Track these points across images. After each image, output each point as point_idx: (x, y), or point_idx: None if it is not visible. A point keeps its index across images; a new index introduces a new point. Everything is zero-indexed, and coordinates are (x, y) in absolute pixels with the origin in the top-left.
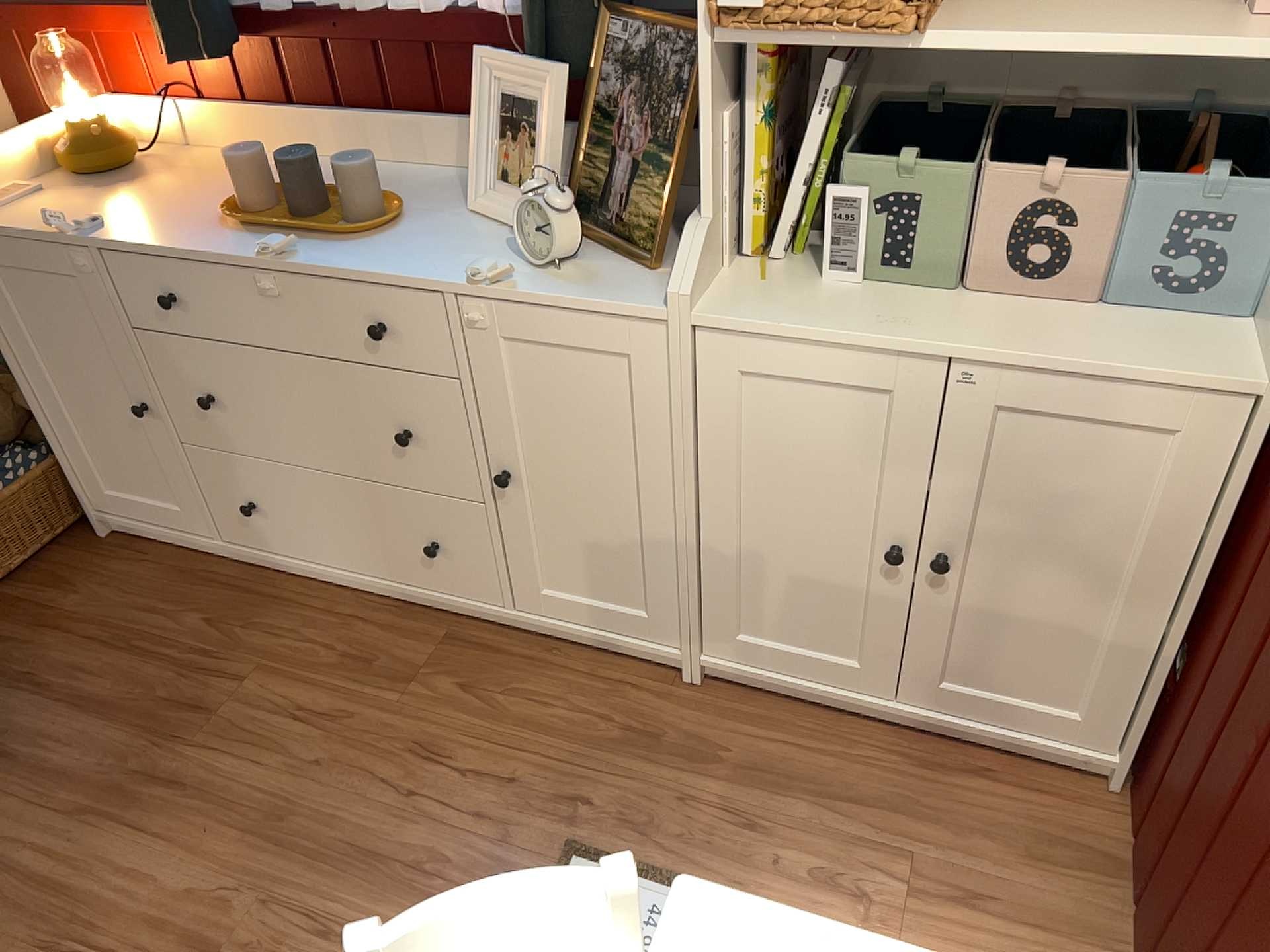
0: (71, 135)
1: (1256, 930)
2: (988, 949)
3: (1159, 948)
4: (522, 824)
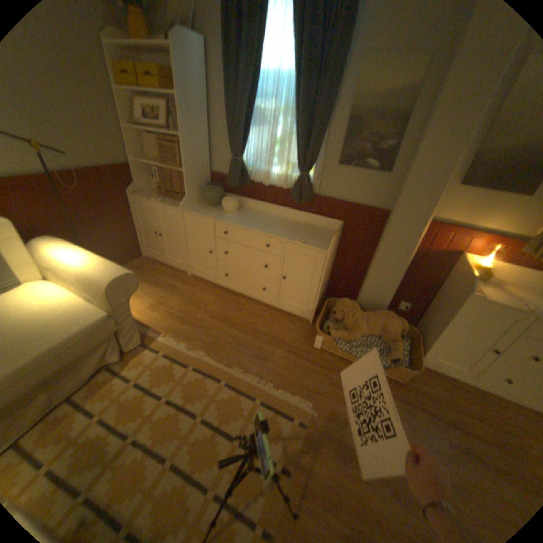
0: (484, 270)
1: None
2: None
3: None
4: None
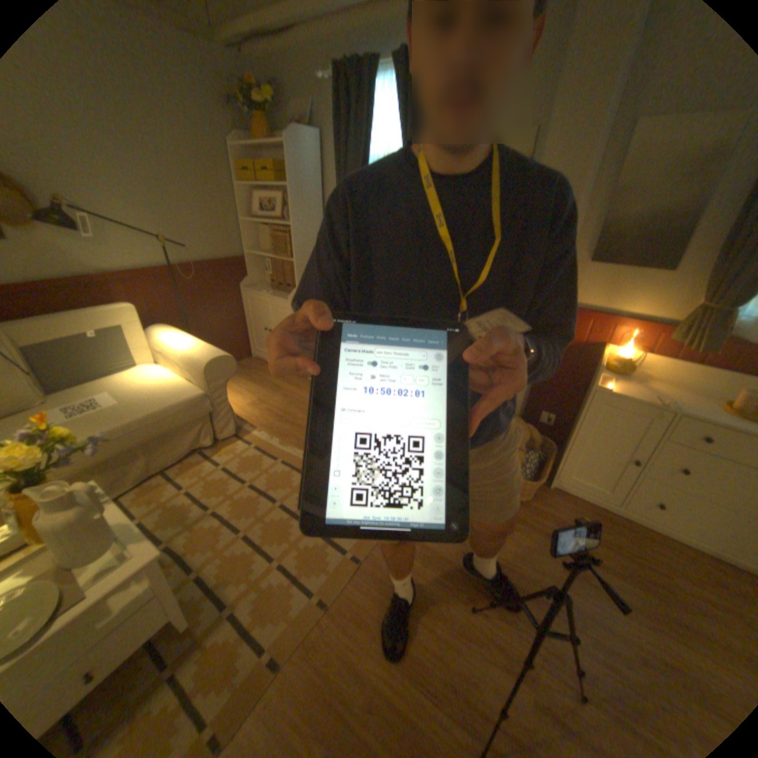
0: (622, 362)
1: None
2: None
3: None
4: None
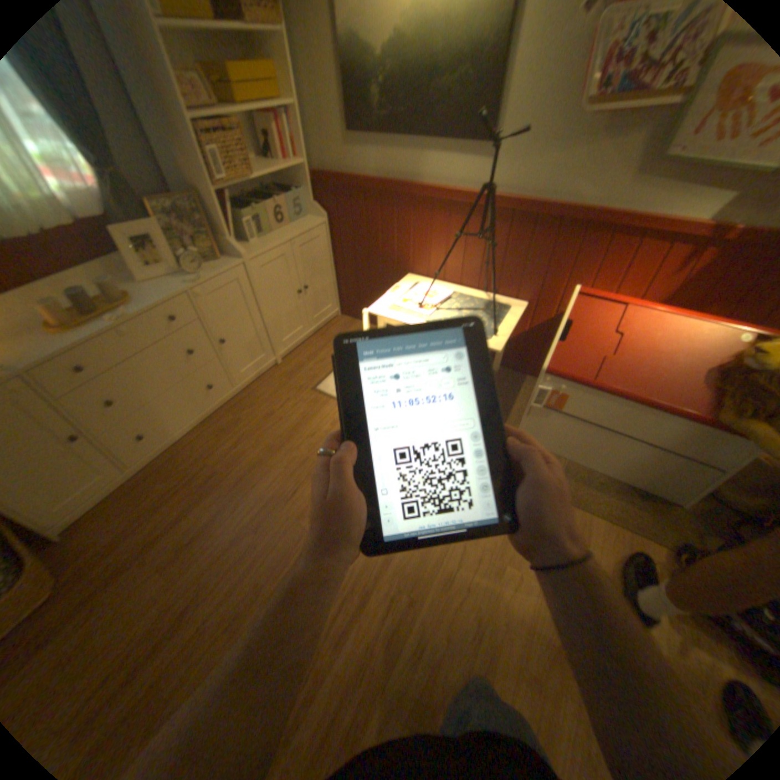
0: None
1: (387, 282)
2: None
3: None
4: (301, 398)
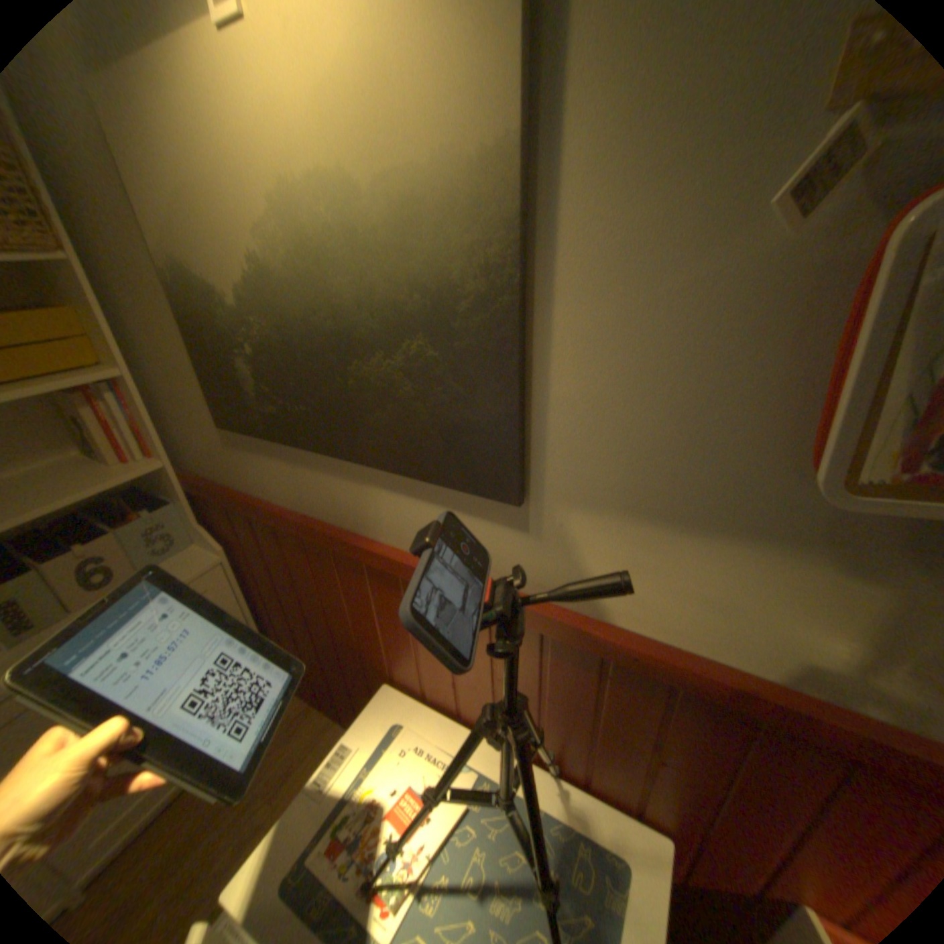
0: None
1: (349, 677)
2: (304, 781)
3: (336, 714)
4: None
